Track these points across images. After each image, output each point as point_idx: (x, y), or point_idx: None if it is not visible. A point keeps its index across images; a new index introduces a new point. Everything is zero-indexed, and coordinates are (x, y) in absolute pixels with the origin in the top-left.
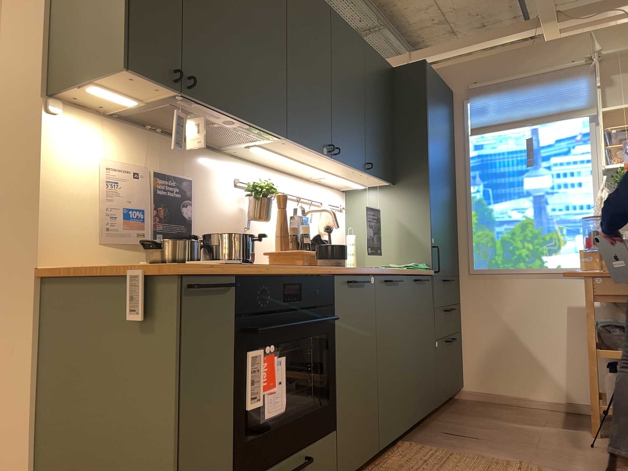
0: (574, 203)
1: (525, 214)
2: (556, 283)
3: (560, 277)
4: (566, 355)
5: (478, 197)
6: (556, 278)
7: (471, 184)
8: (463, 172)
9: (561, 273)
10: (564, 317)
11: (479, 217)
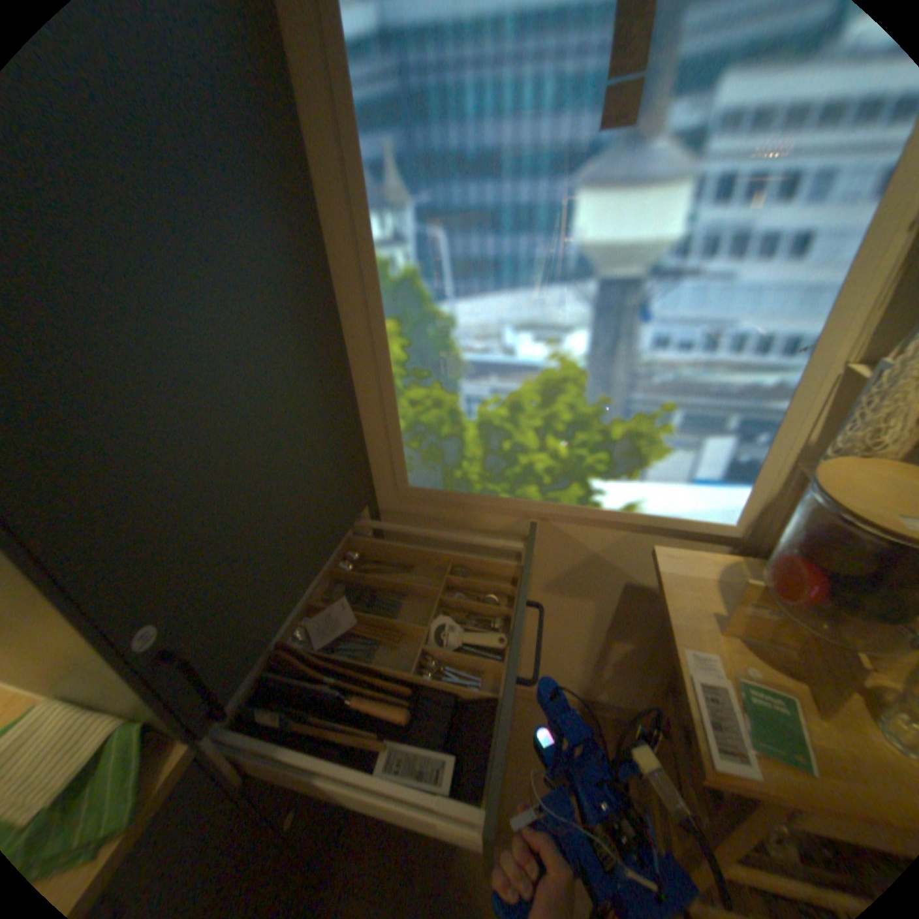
0: (751, 326)
1: (561, 349)
2: (612, 539)
3: (627, 530)
4: (601, 652)
5: (403, 266)
6: (616, 531)
7: (369, 206)
8: (334, 138)
9: (634, 523)
10: (614, 600)
11: (412, 344)
